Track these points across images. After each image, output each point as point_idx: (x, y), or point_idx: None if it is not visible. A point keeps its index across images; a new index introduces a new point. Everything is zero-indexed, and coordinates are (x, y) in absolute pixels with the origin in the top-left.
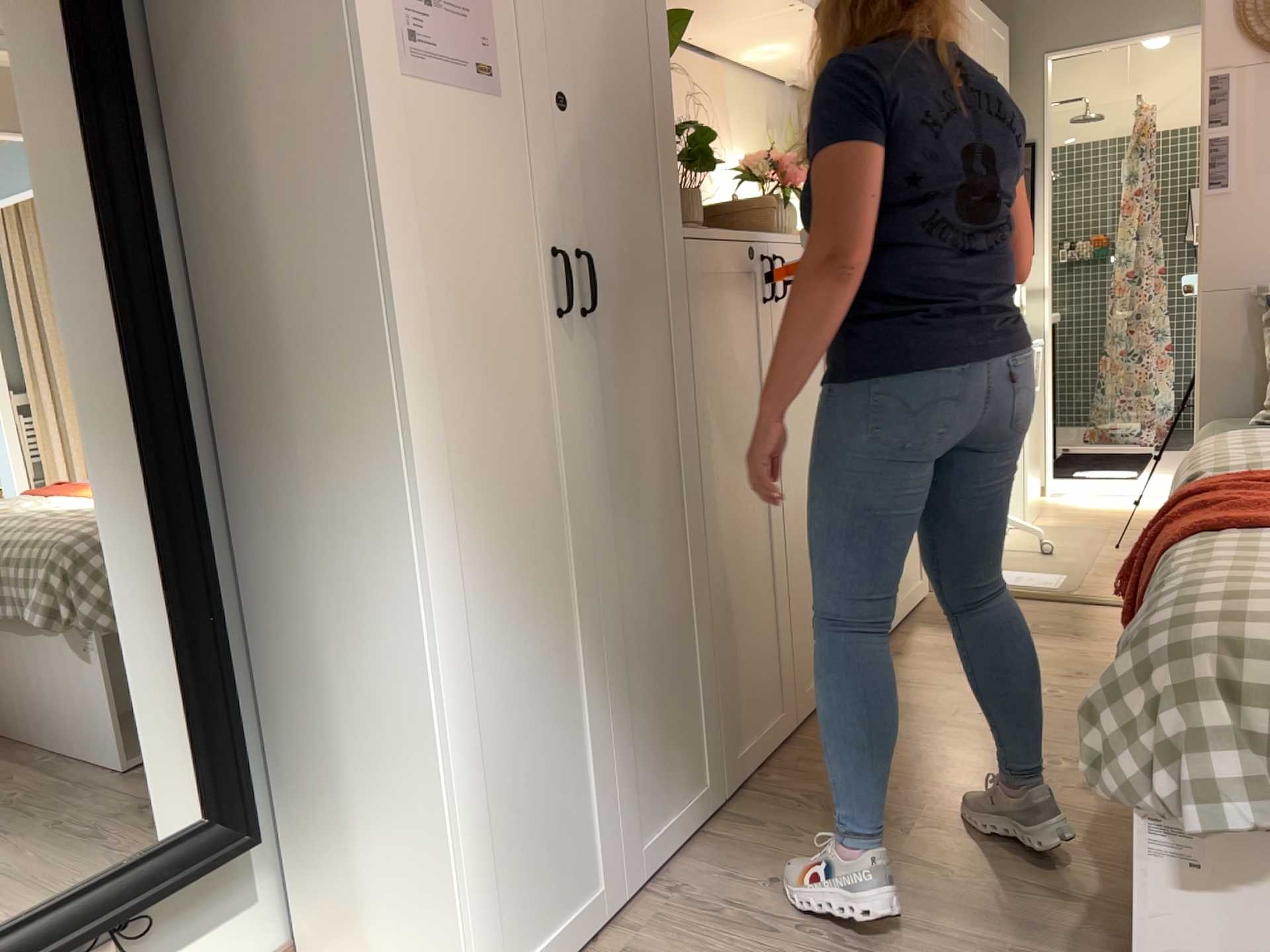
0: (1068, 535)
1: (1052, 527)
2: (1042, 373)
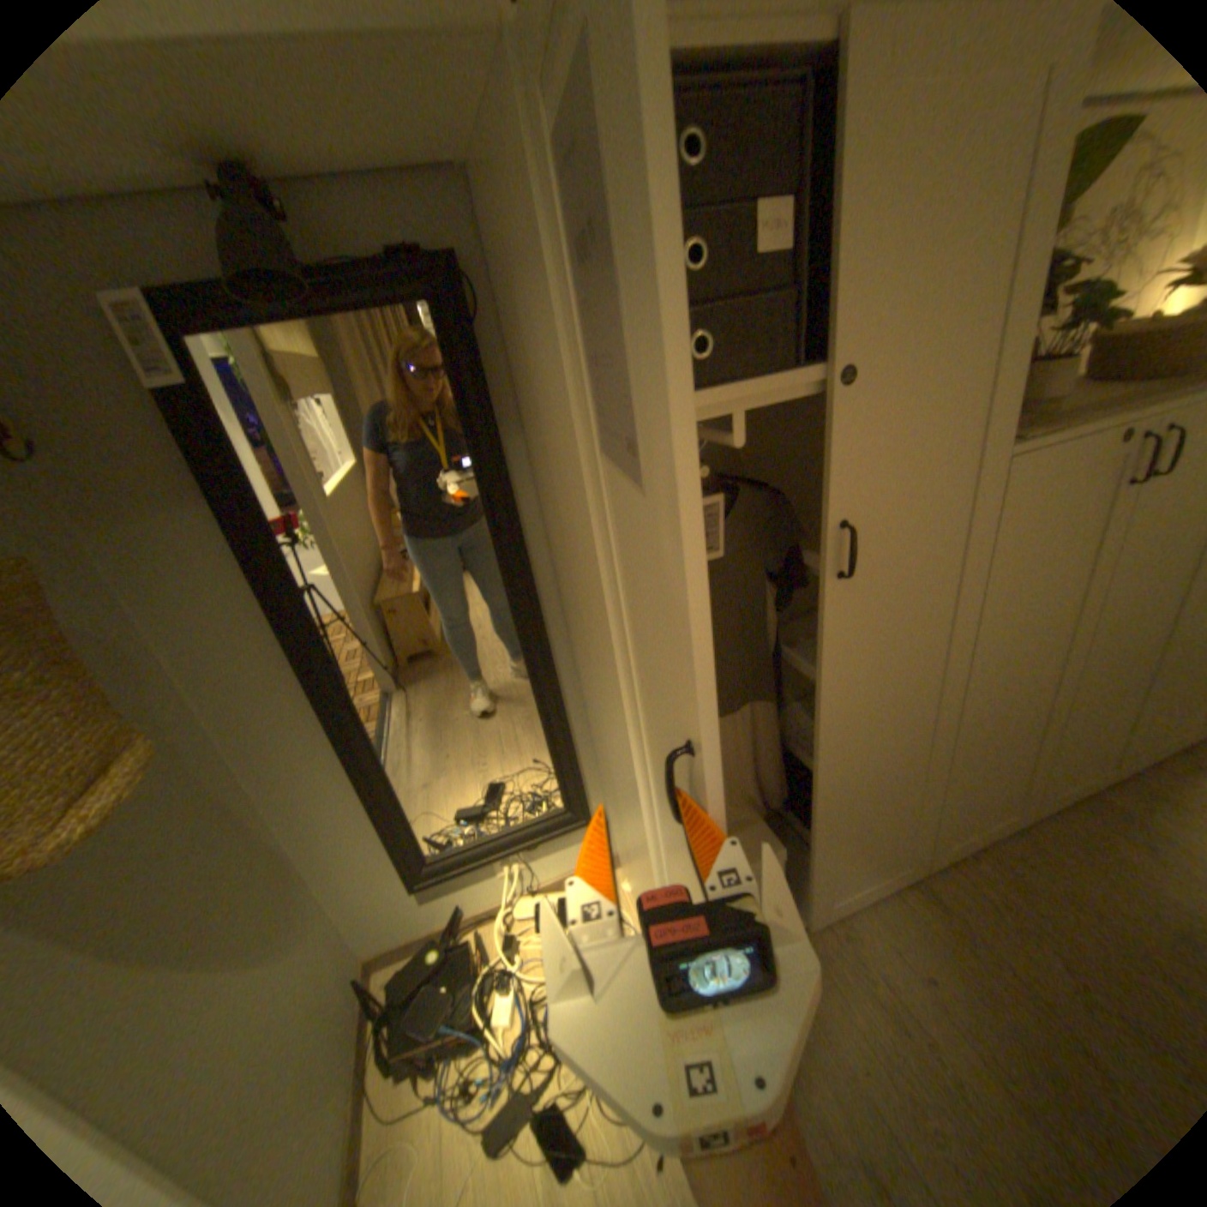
0: None
1: None
2: None
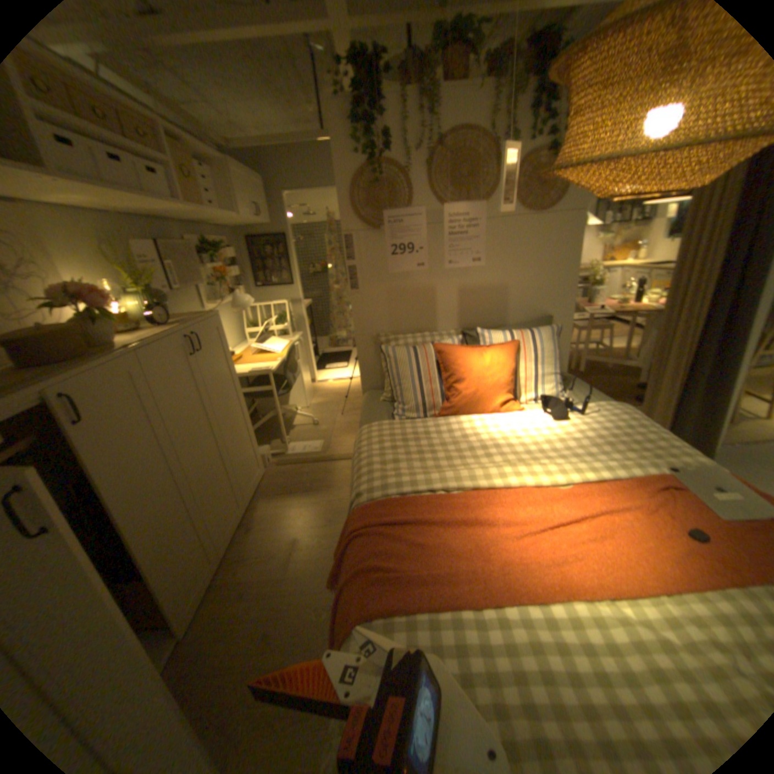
0: (324, 410)
1: (319, 405)
2: (307, 334)
